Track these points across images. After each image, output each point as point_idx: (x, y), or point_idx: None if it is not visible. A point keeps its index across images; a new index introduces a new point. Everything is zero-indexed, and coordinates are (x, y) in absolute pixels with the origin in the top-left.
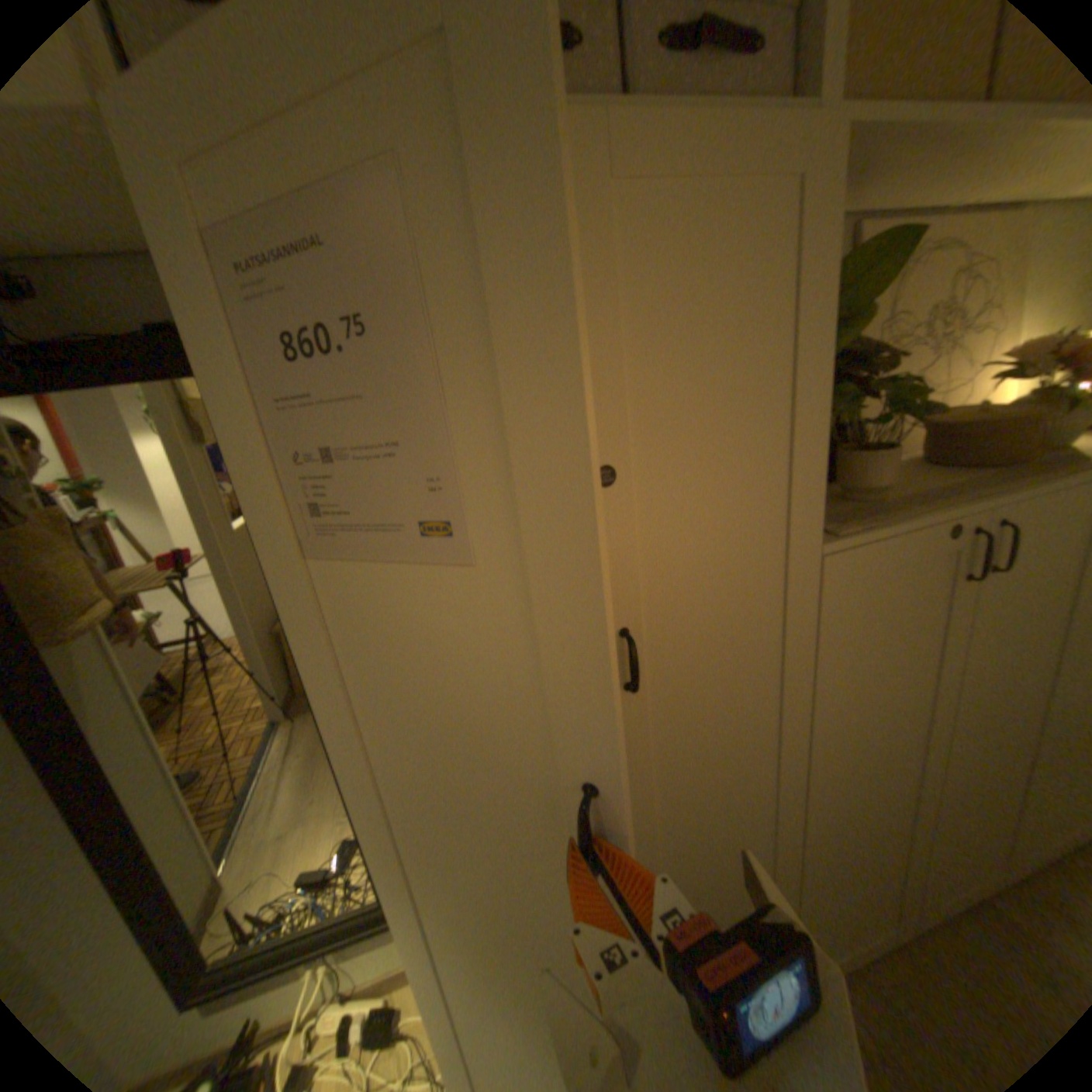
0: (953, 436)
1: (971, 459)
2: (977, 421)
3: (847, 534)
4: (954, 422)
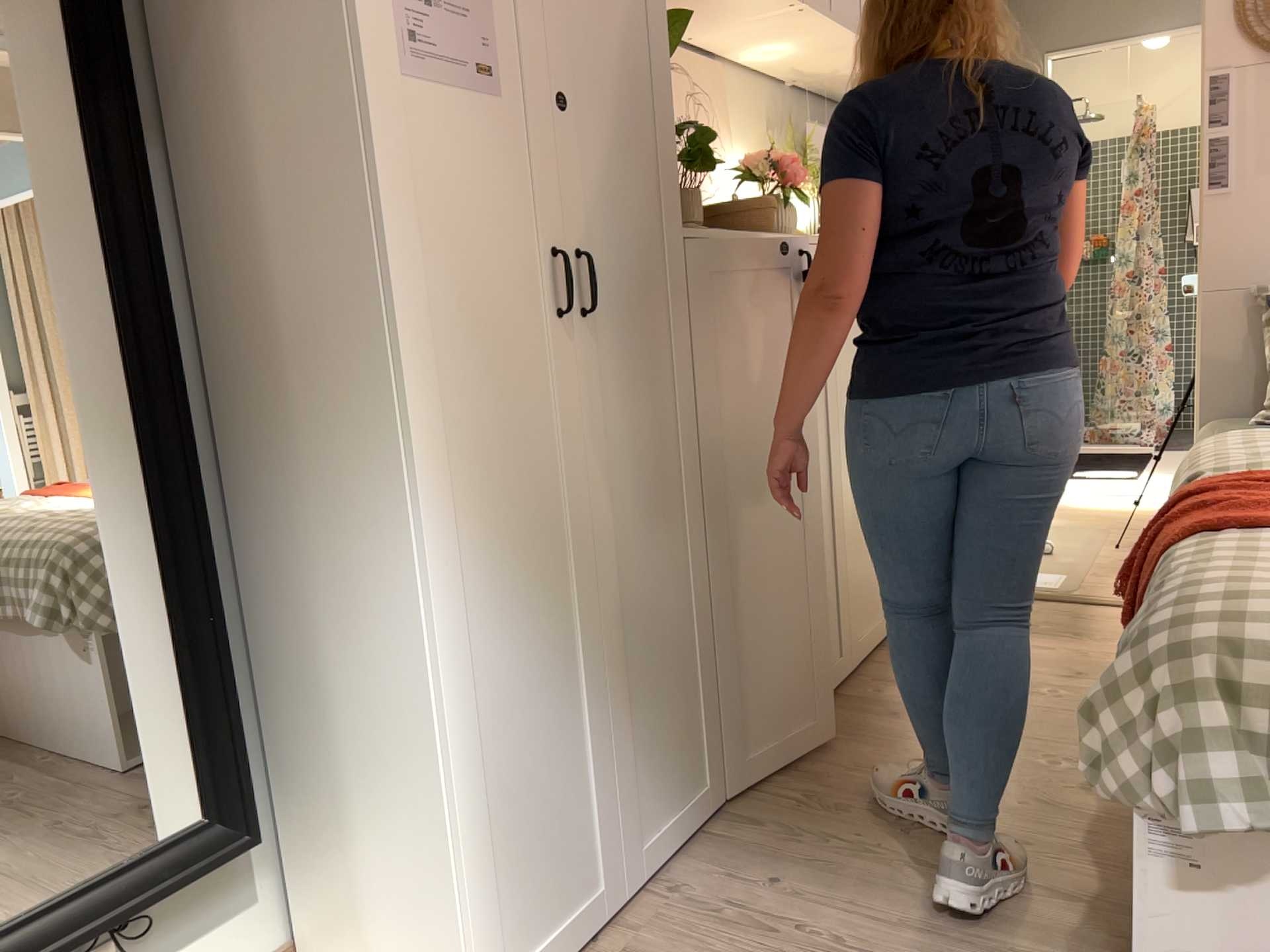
0: (717, 211)
1: (733, 231)
2: (730, 197)
3: (687, 224)
4: (714, 200)
